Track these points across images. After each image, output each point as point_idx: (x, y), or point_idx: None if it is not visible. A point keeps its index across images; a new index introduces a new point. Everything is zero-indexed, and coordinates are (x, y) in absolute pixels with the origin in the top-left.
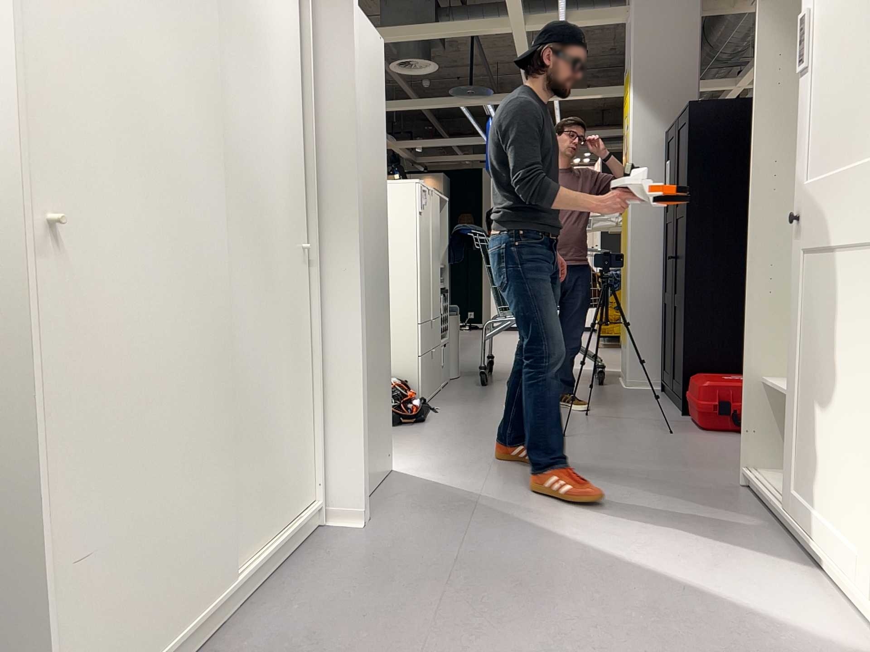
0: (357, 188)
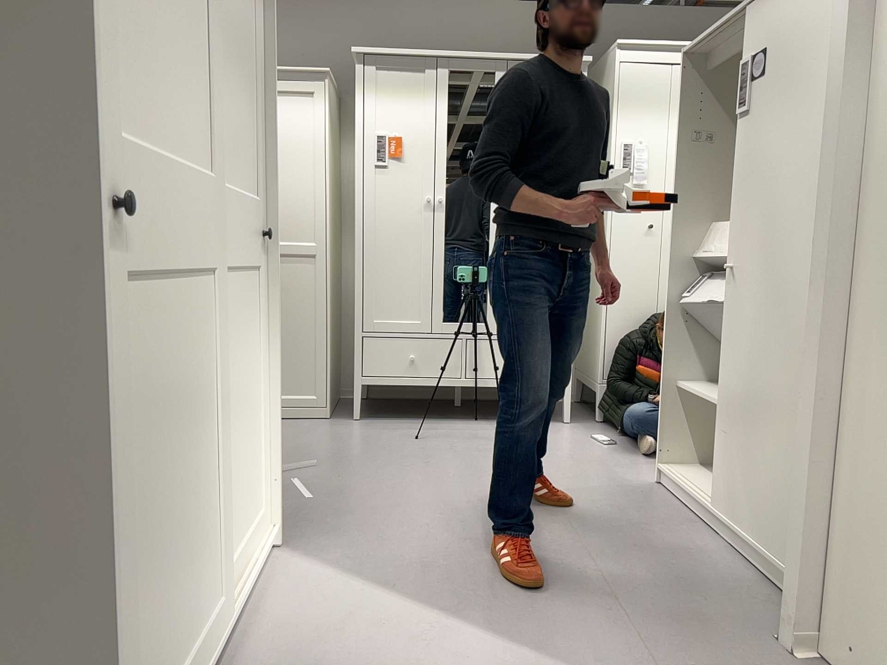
0: (824, 186)
